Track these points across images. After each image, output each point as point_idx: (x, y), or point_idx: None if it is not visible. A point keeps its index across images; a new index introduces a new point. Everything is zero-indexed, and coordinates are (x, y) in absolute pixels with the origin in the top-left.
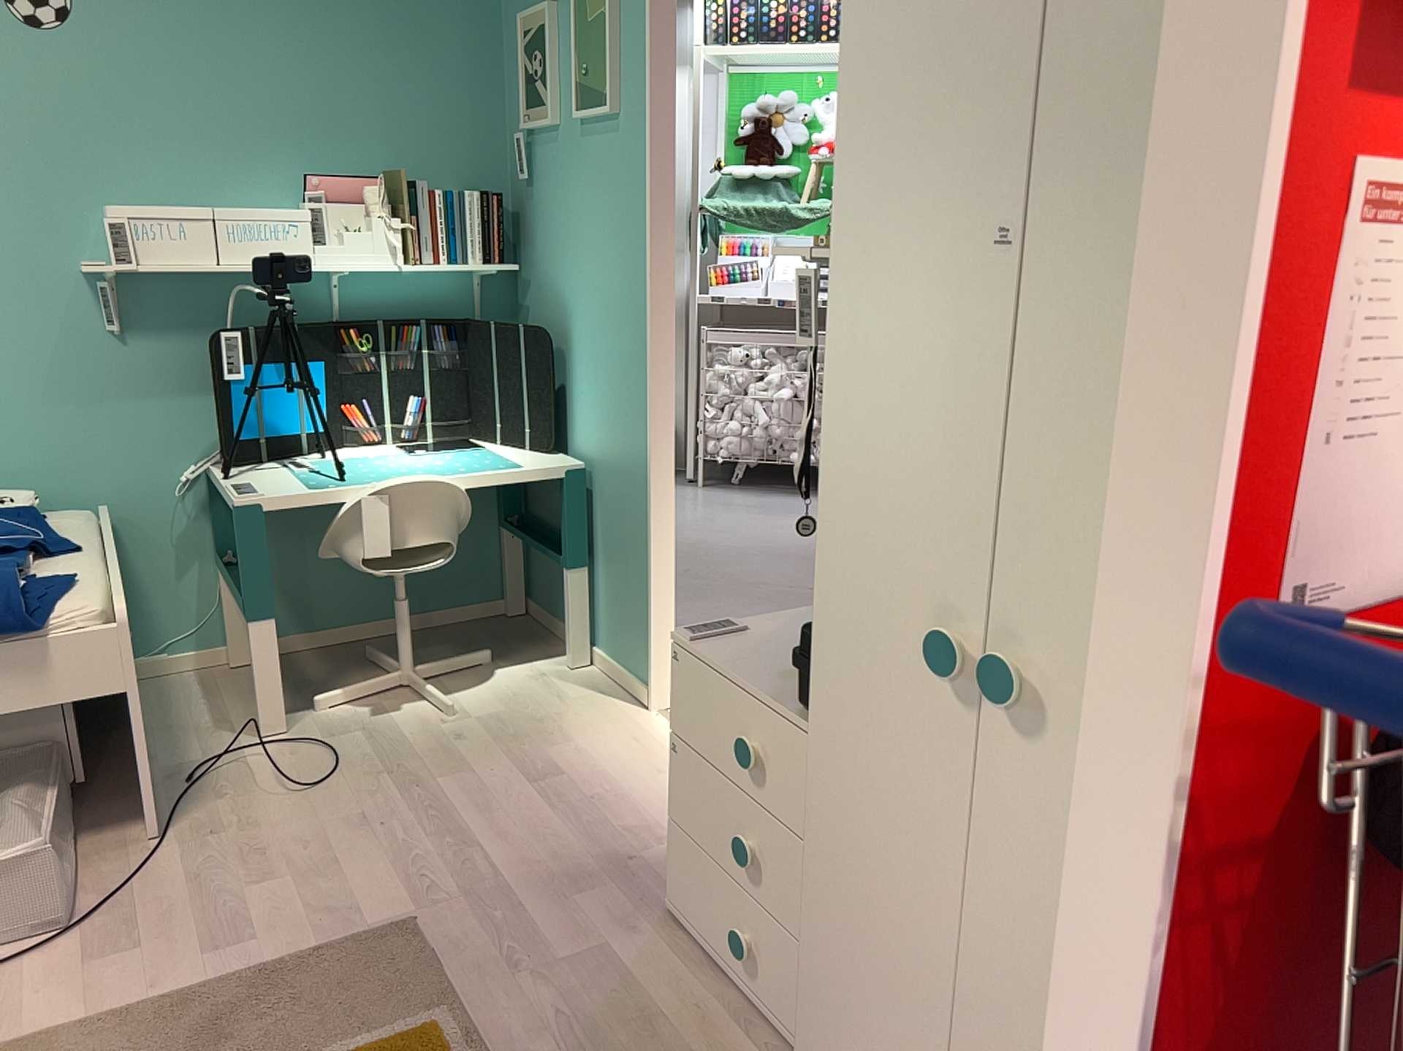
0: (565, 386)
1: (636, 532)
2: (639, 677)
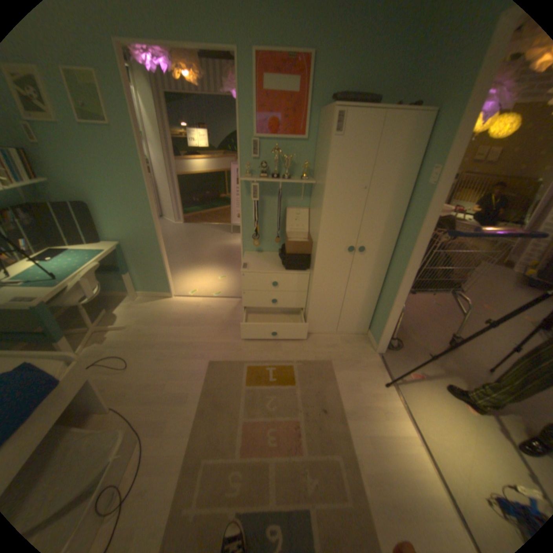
0: (91, 220)
1: (153, 256)
2: (162, 291)
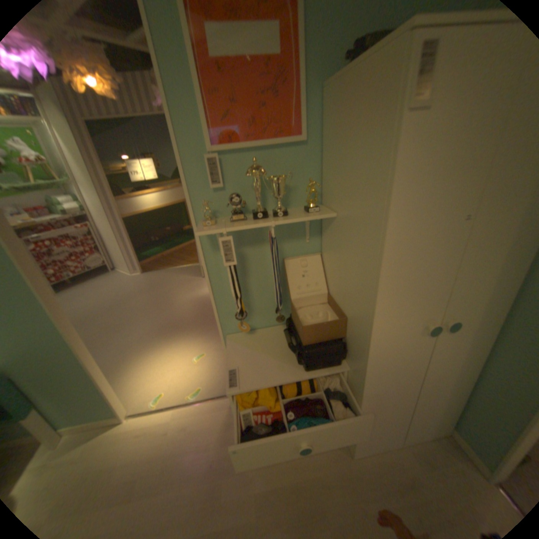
0: None
1: (71, 374)
2: (104, 417)
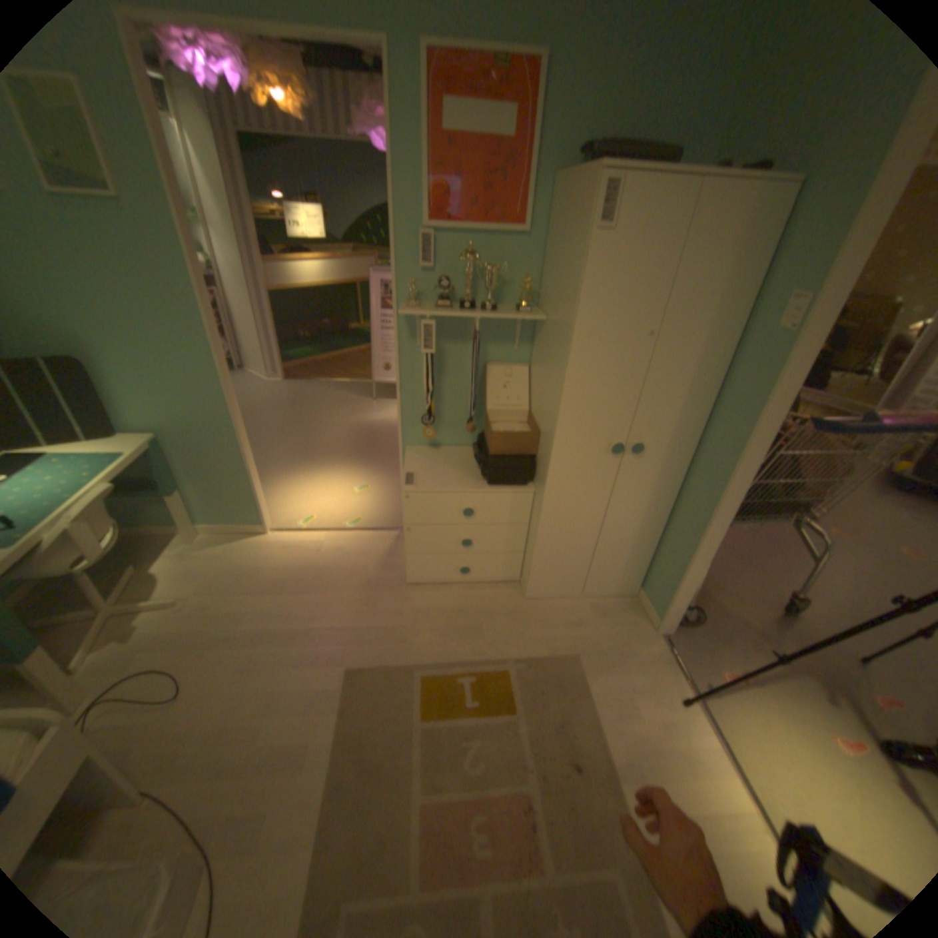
0: (97, 392)
1: (227, 458)
2: (249, 524)
